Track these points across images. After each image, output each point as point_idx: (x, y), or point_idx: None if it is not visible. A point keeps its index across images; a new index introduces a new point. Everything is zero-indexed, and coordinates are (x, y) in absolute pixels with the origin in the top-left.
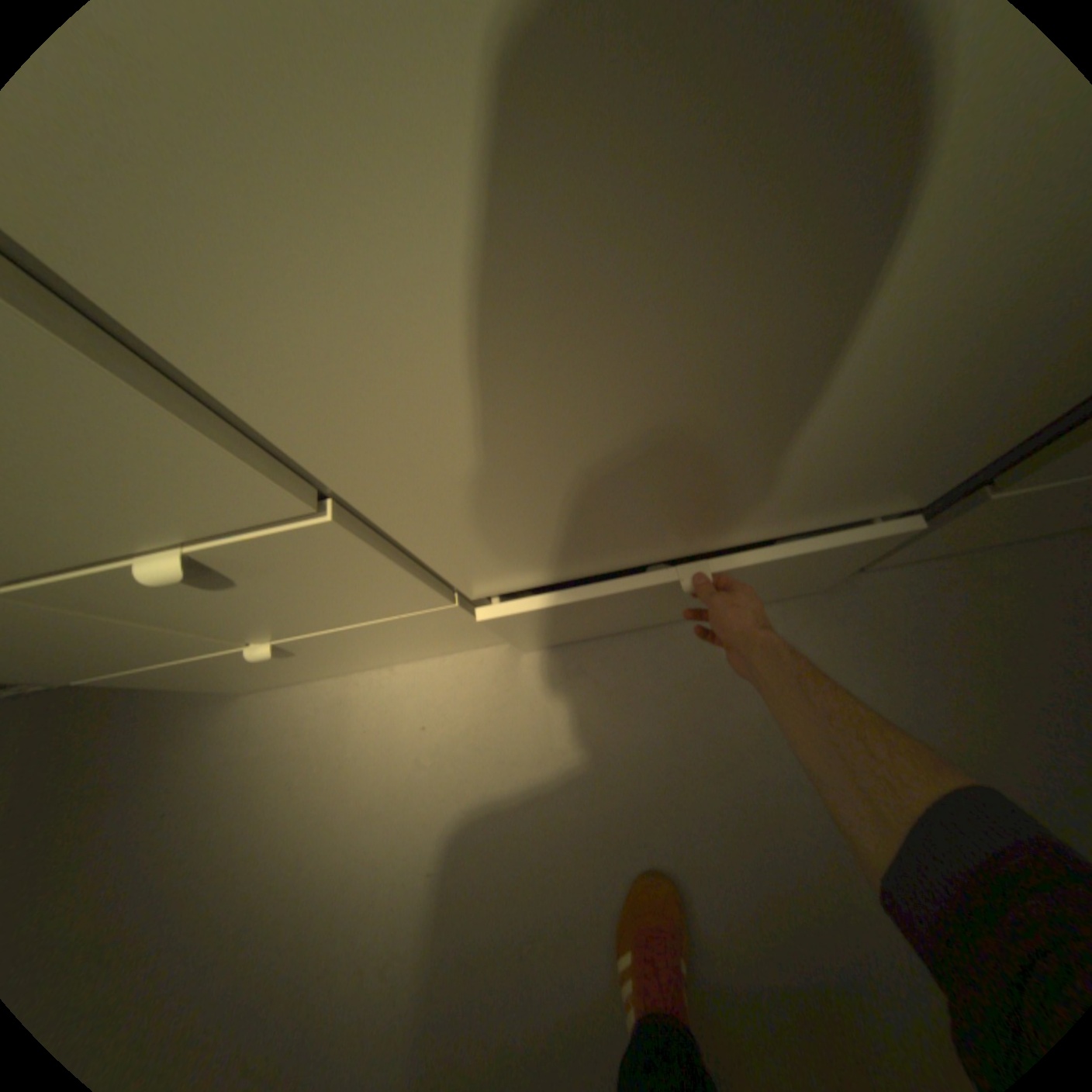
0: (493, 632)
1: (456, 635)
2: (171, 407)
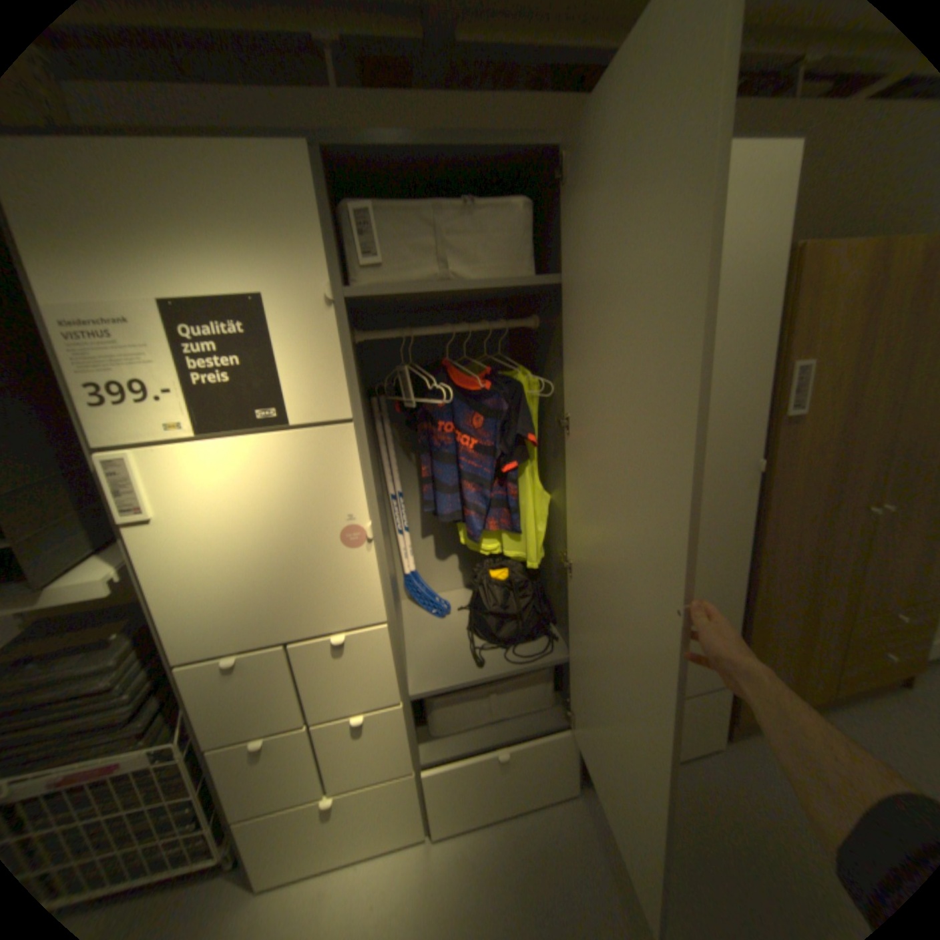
0: (419, 824)
1: (403, 820)
2: (393, 674)
